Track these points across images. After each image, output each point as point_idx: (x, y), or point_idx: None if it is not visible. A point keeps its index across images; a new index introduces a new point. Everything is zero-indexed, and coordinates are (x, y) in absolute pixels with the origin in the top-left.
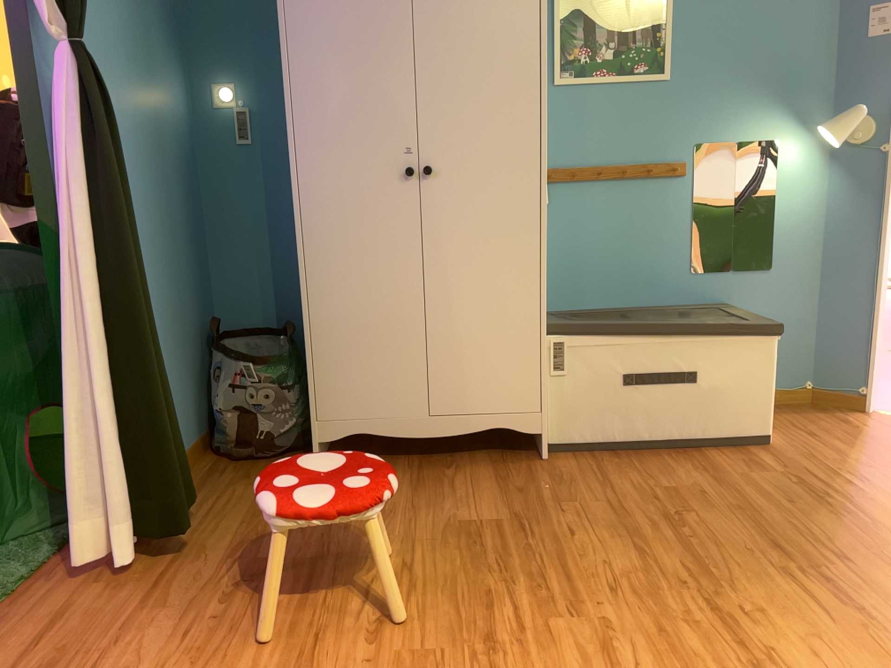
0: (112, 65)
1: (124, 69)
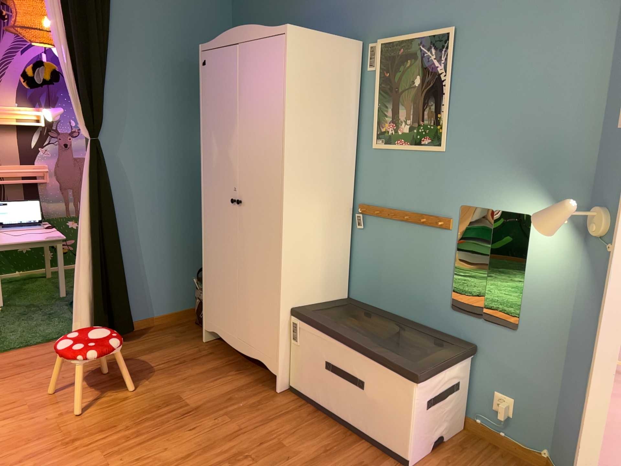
0: (150, 134)
1: (160, 135)
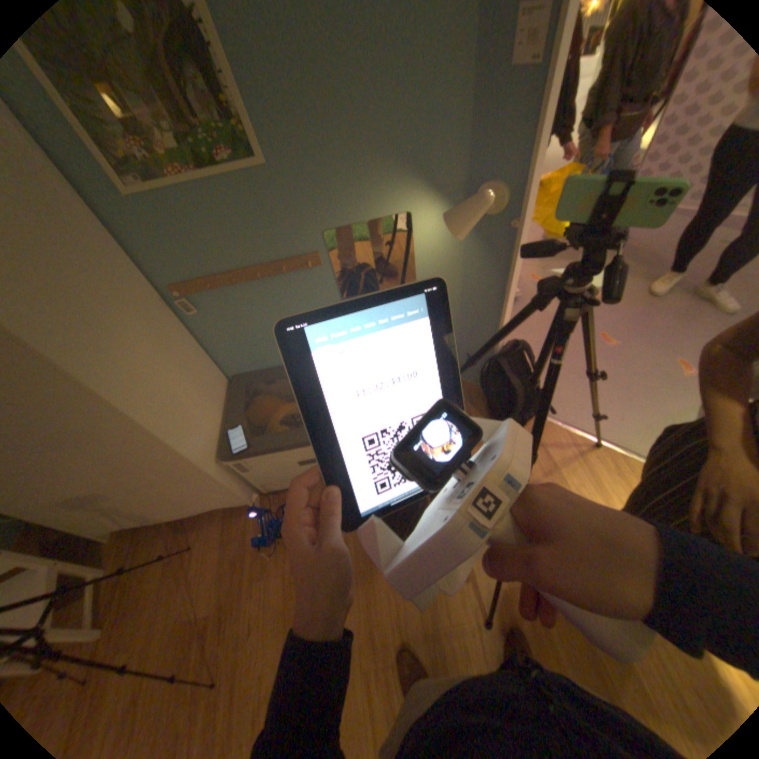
0: None
1: None
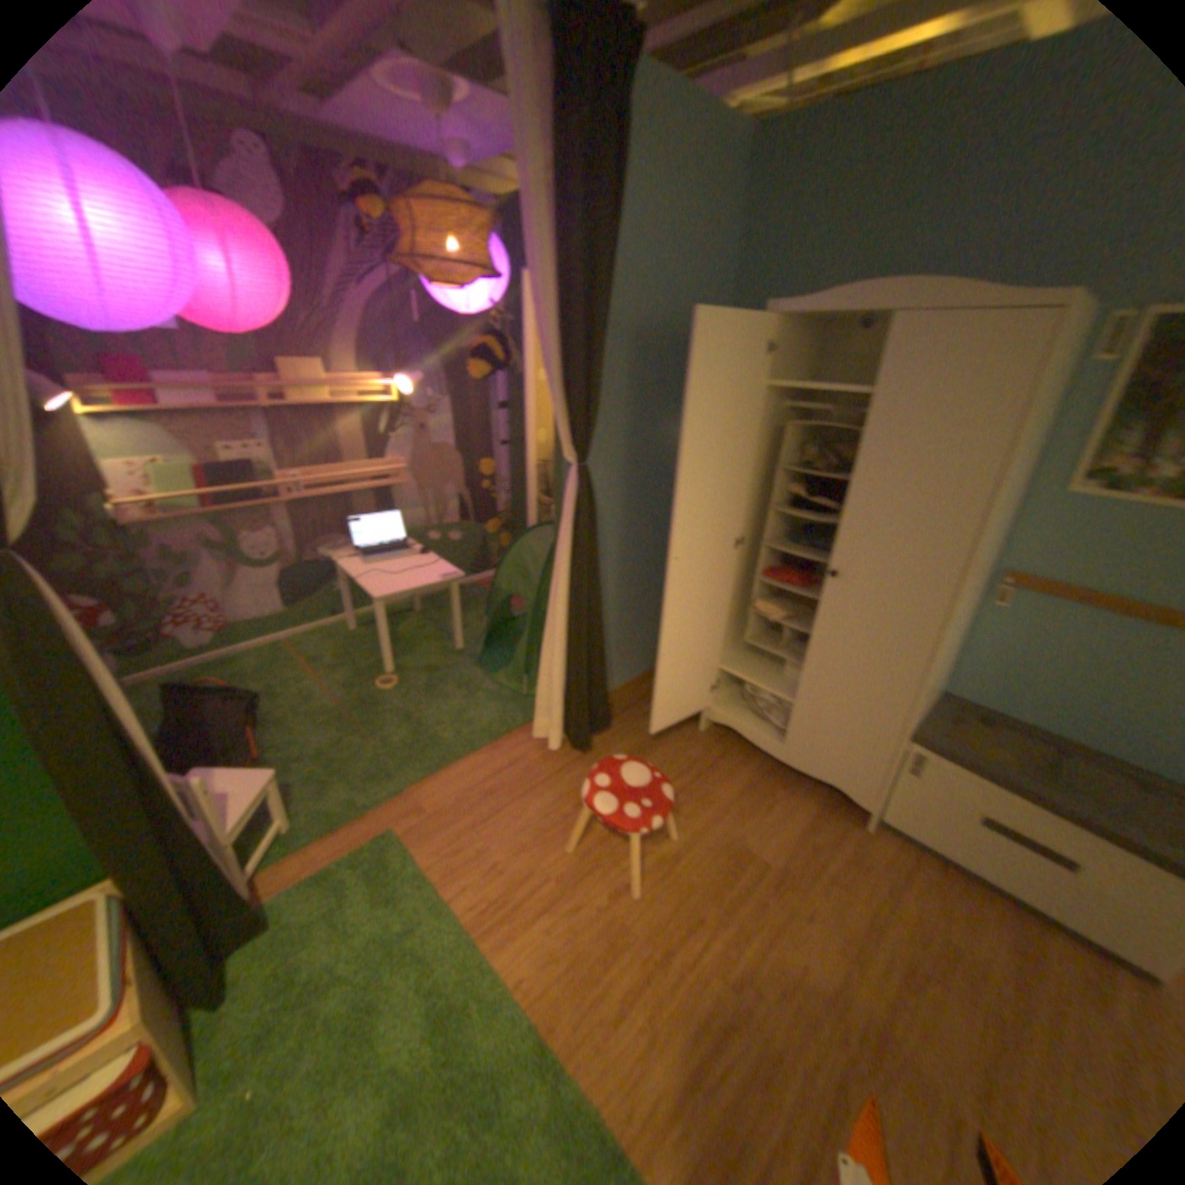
0: (633, 443)
1: (644, 441)
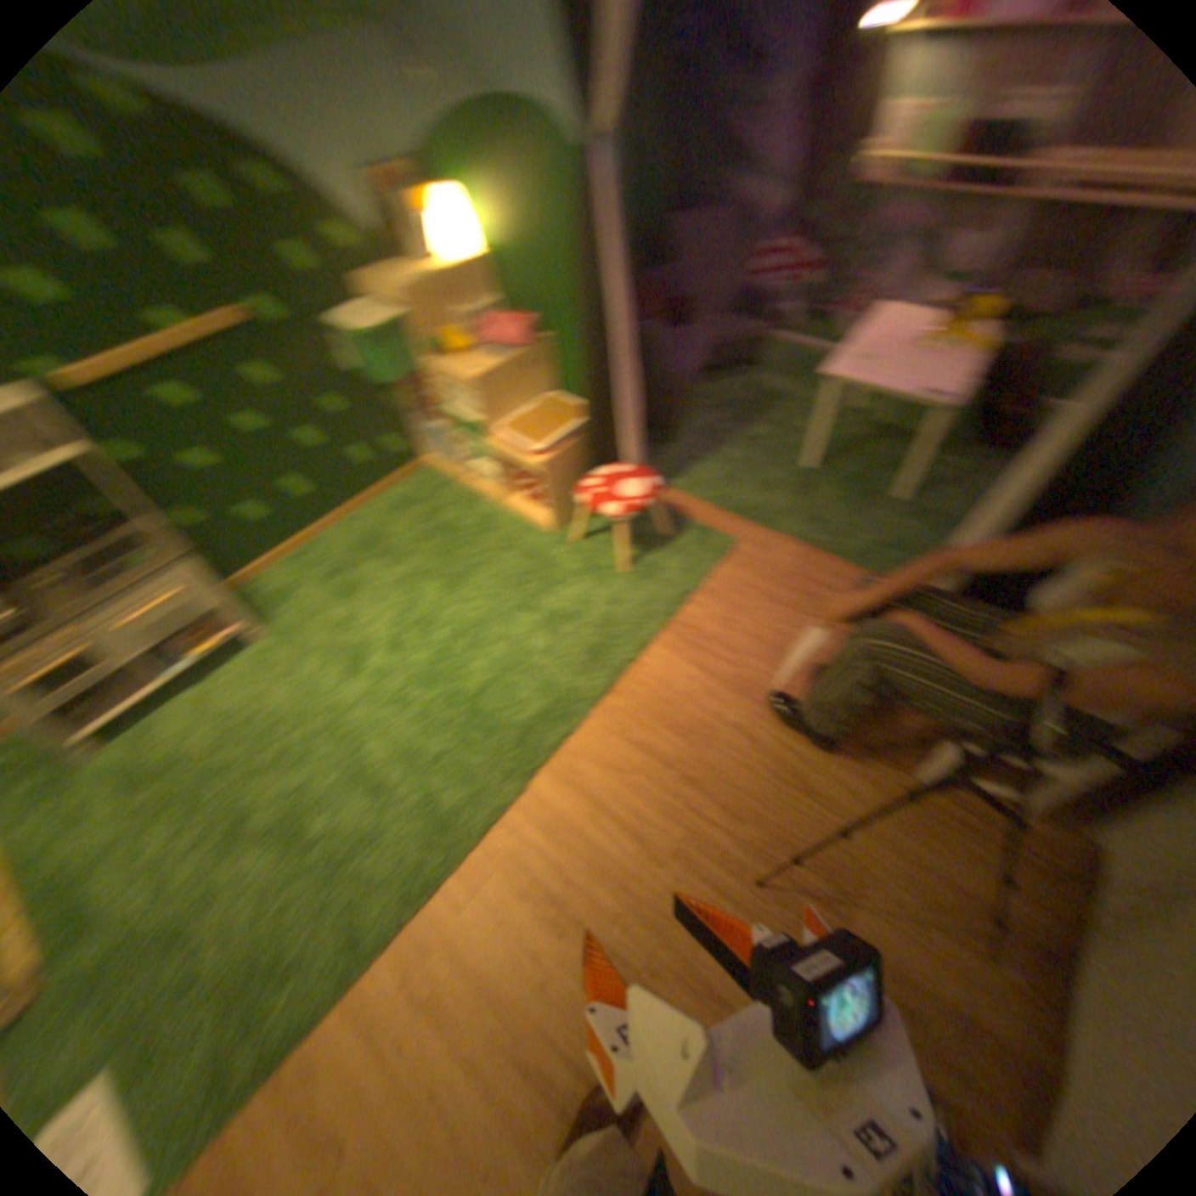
0: None
1: None
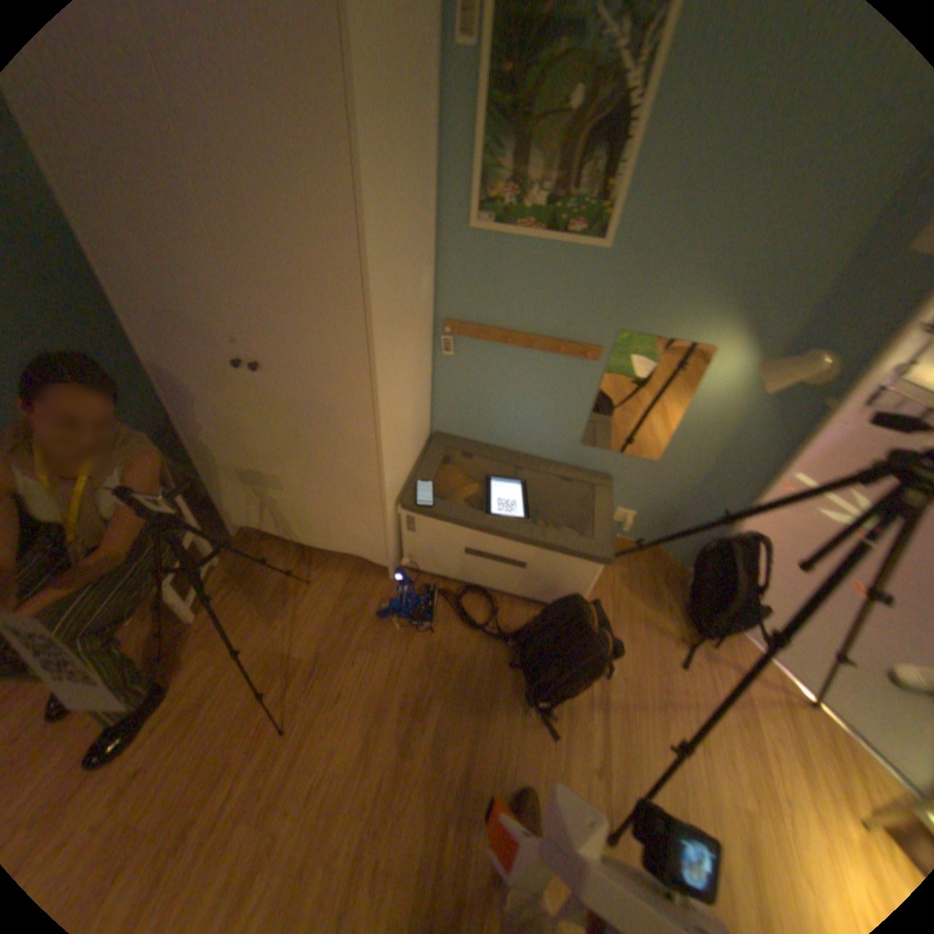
0: None
1: None
